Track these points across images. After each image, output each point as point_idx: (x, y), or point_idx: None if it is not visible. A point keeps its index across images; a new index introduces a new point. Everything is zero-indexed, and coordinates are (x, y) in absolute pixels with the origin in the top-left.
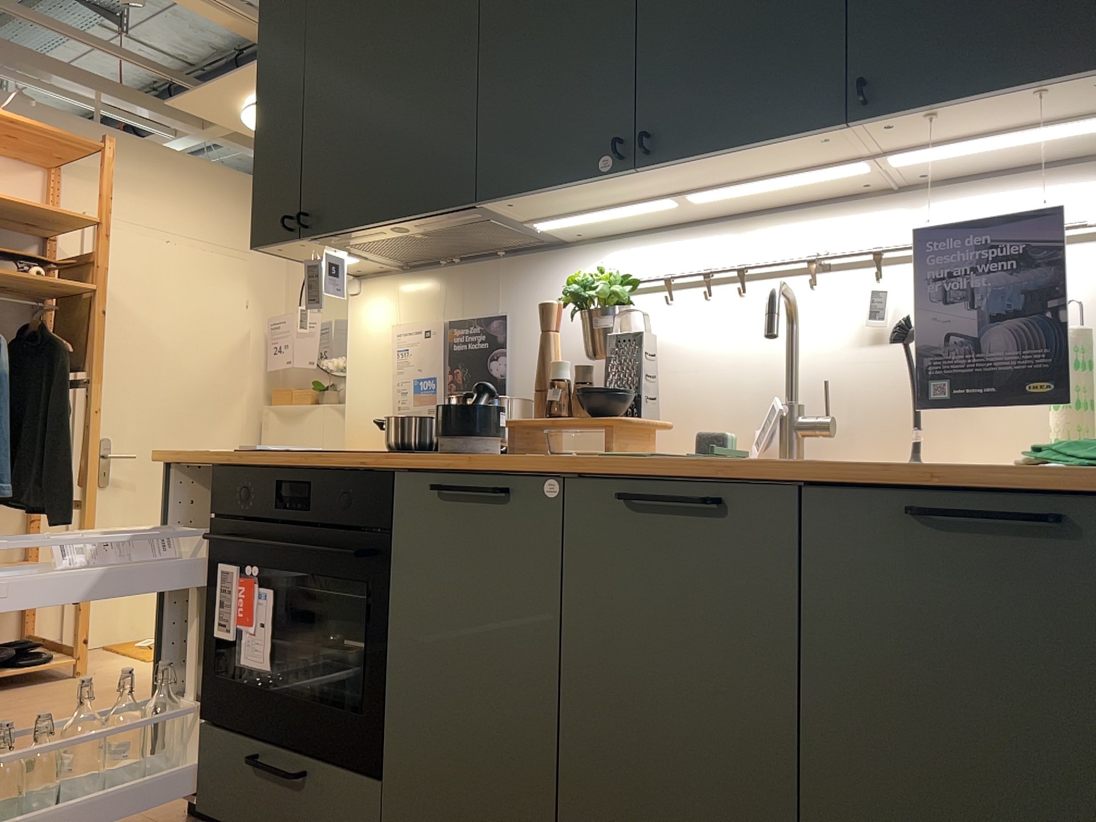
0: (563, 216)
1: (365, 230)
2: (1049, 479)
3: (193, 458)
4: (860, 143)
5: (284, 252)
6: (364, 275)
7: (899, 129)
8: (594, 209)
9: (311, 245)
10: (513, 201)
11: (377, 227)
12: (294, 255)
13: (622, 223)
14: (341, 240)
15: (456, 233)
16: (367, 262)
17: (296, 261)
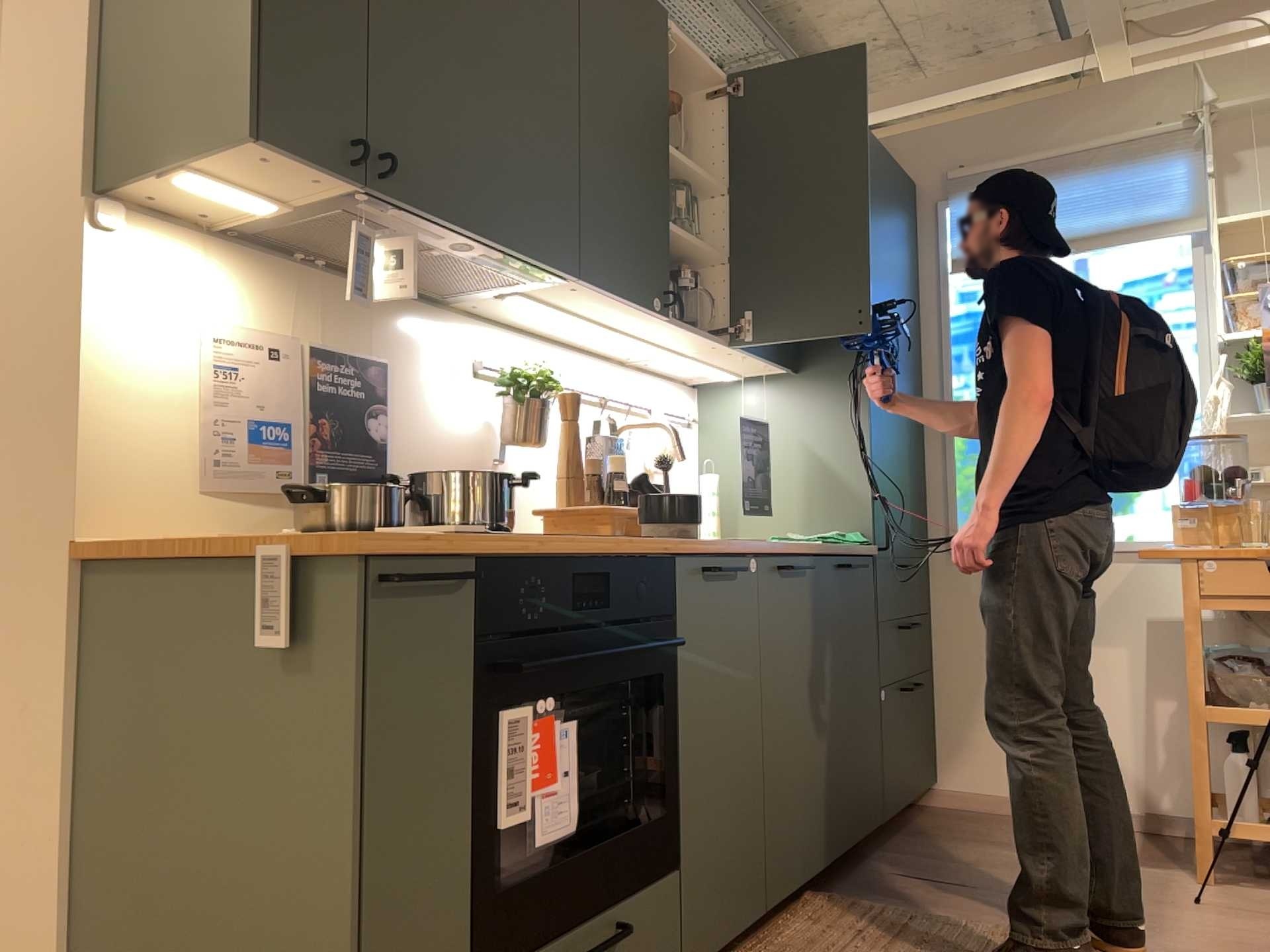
0: (547, 303)
1: (447, 229)
2: (855, 550)
3: (451, 547)
4: (711, 350)
5: (254, 161)
6: (122, 201)
7: (731, 353)
8: (569, 310)
9: (321, 185)
10: (581, 287)
11: (465, 235)
12: (238, 165)
13: (512, 314)
14: (385, 213)
15: (452, 265)
16: (242, 212)
17: (193, 163)
